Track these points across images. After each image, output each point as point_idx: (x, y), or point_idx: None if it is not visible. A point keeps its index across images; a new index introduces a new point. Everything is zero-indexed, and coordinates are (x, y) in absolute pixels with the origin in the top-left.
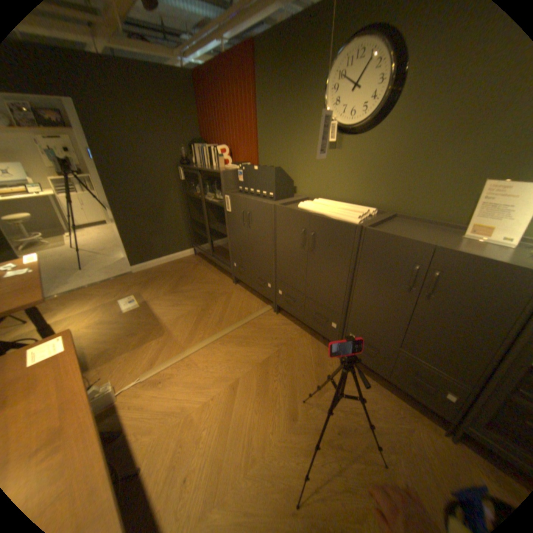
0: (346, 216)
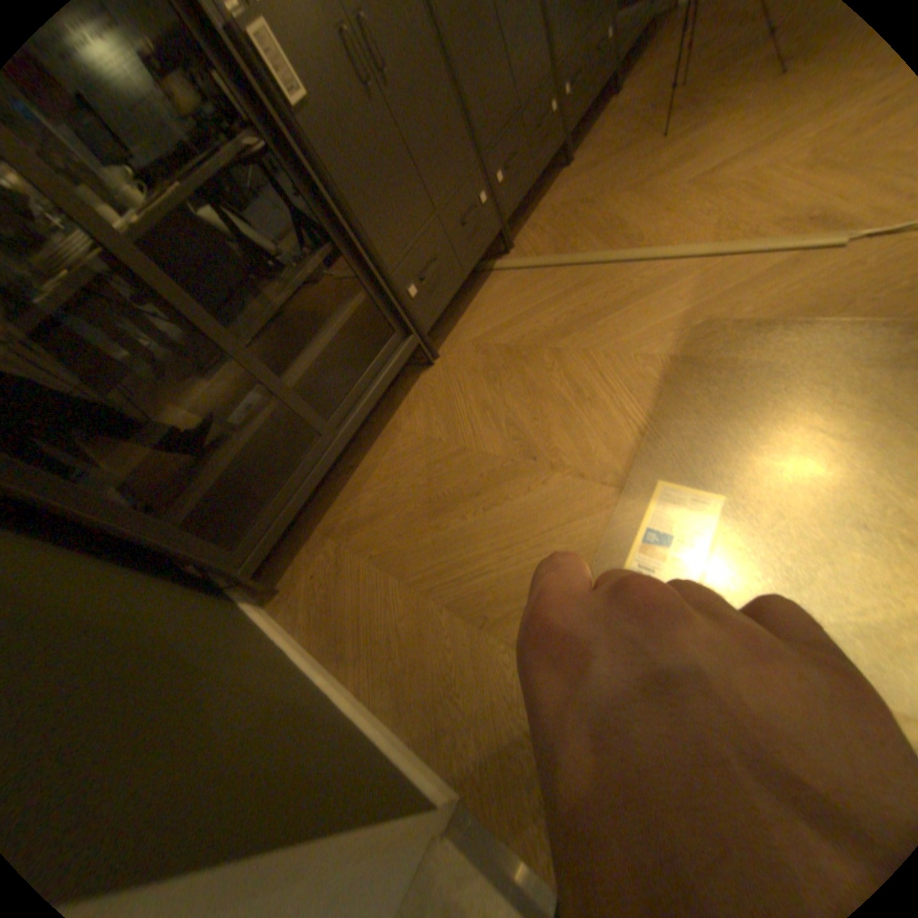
0: None
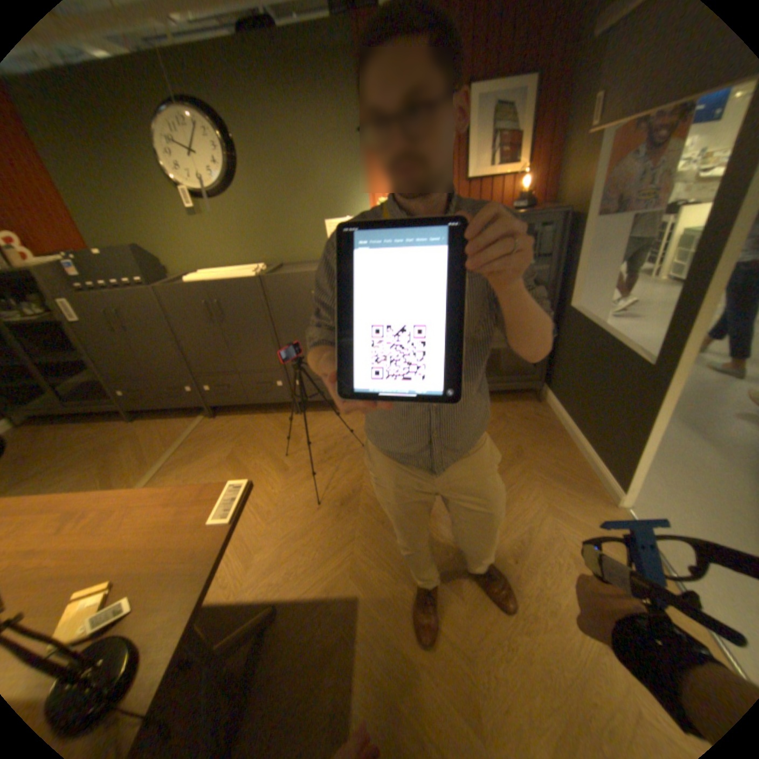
0: (242, 274)
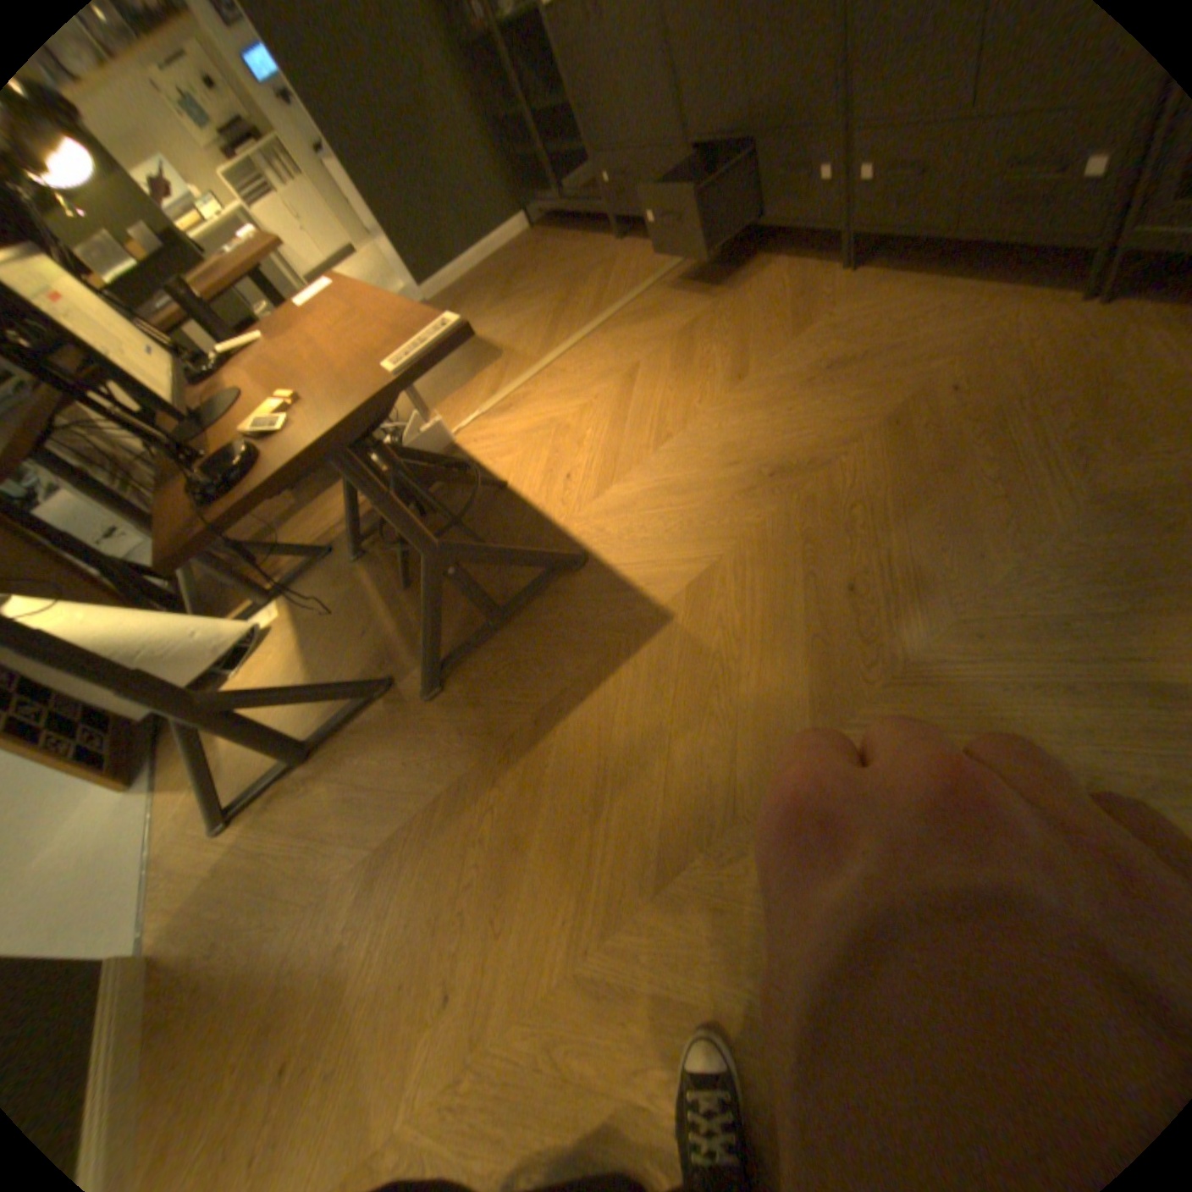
0: None
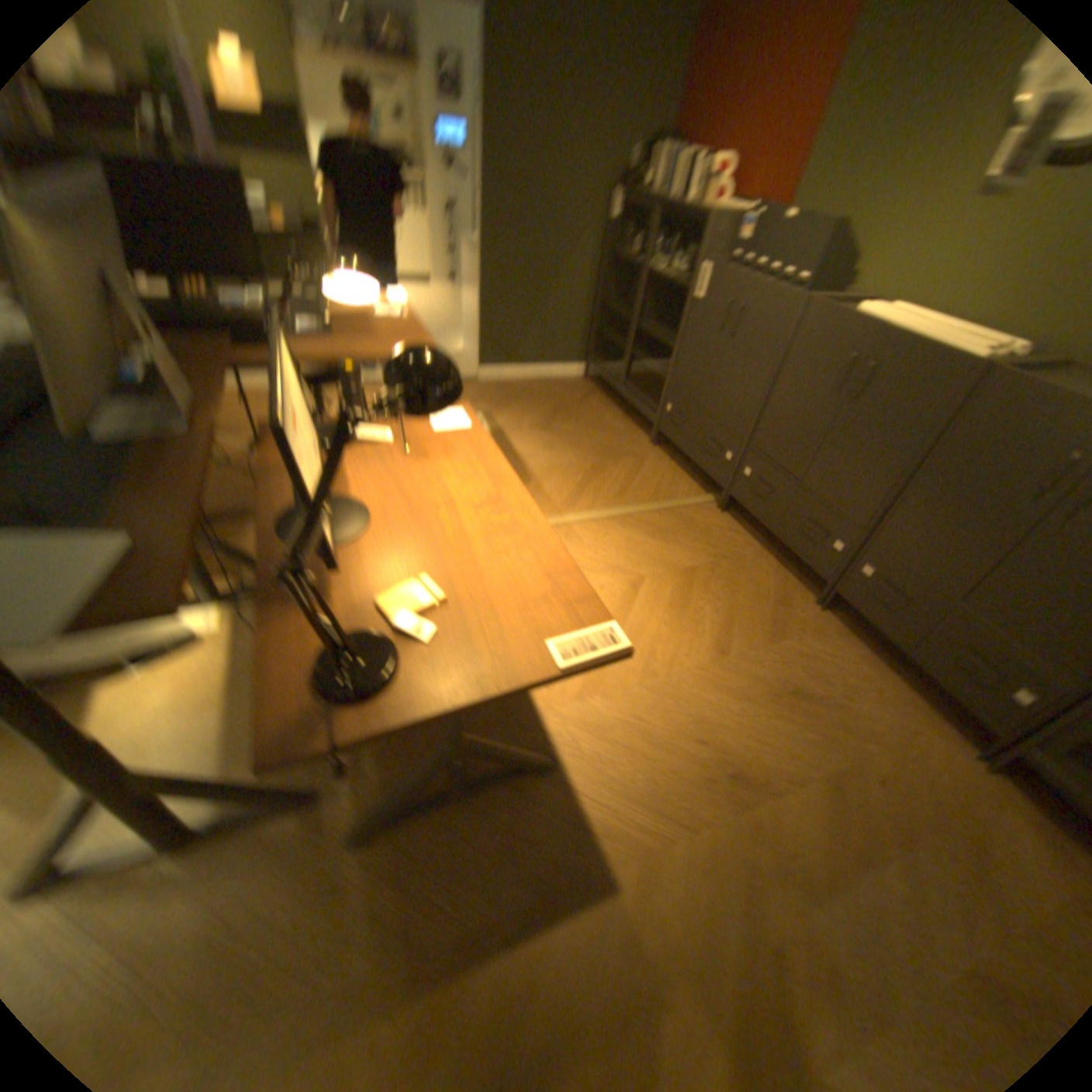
0: (956, 344)
